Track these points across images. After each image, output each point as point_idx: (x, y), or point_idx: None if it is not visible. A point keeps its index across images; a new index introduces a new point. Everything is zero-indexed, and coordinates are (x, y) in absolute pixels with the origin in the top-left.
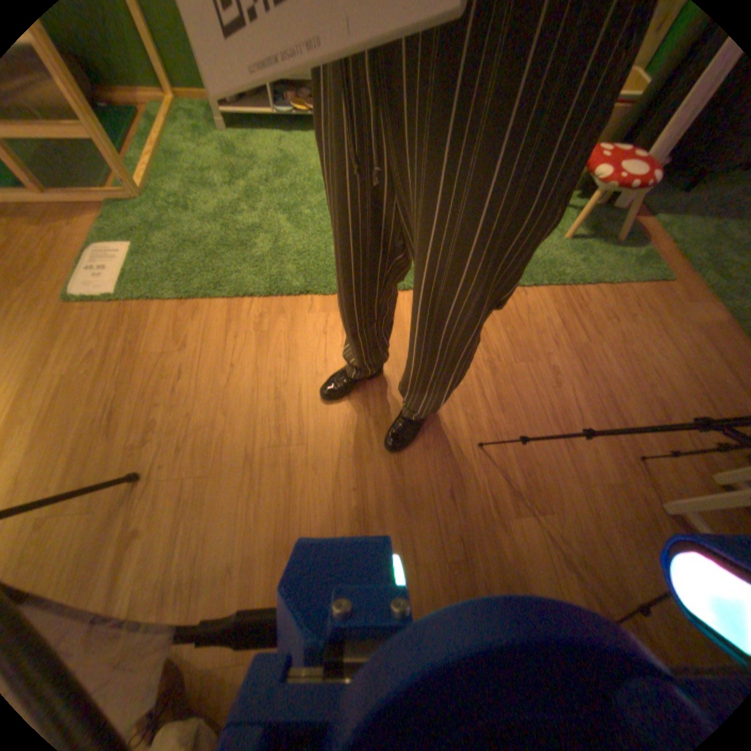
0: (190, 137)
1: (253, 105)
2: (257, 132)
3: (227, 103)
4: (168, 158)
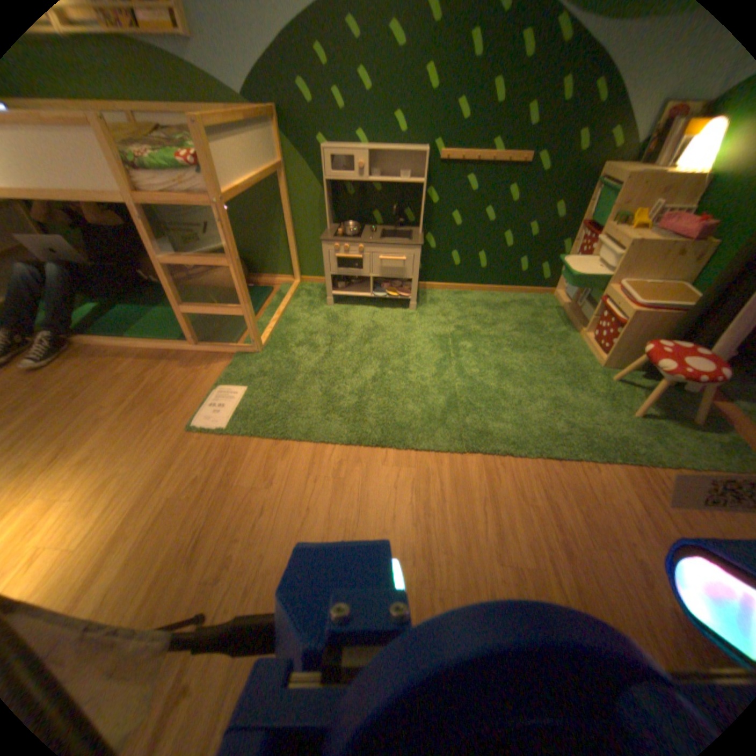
0: (306, 309)
1: (357, 291)
2: (356, 308)
3: (338, 289)
4: (288, 324)
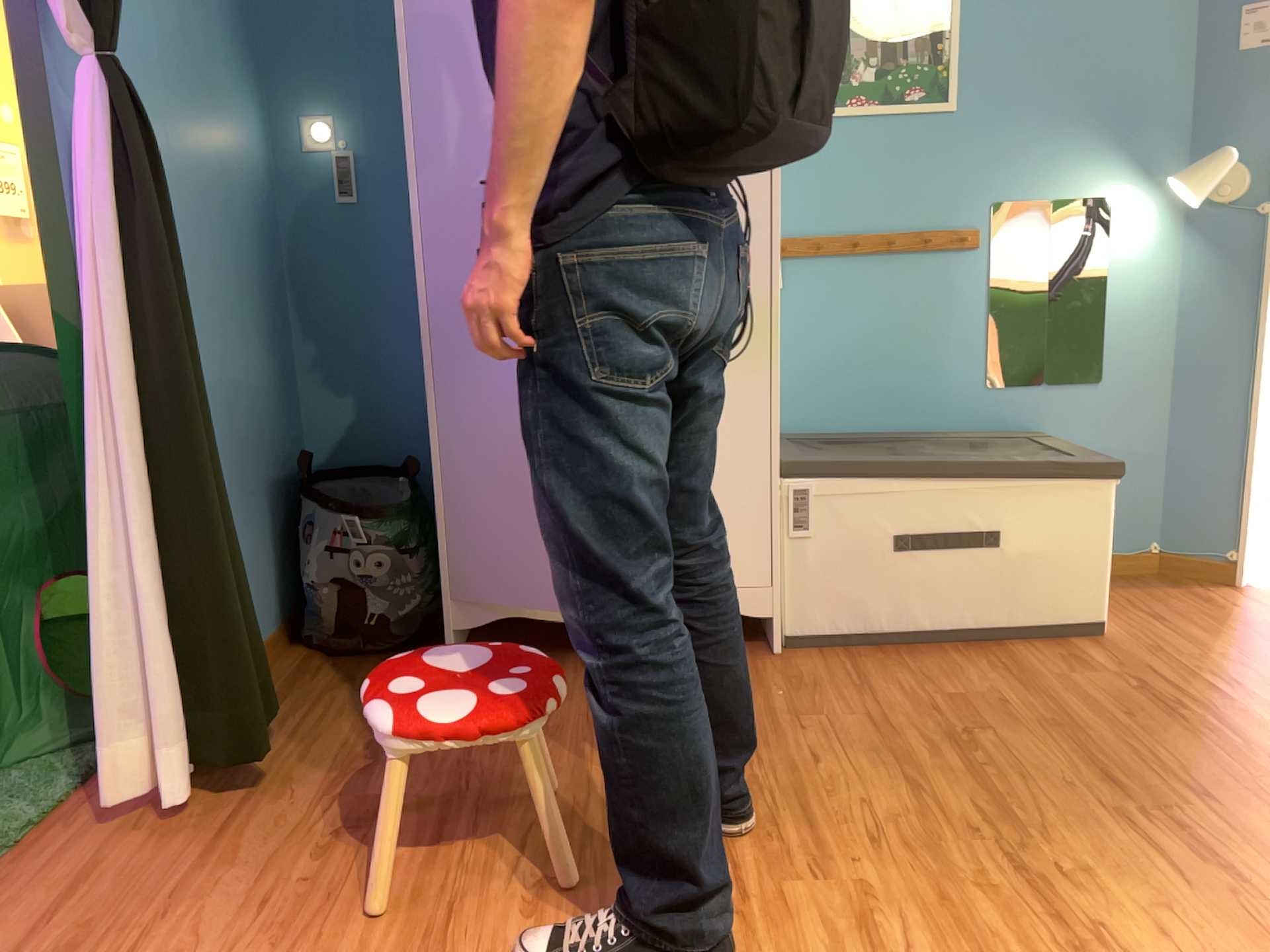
0: None
1: None
2: None
3: None
4: None
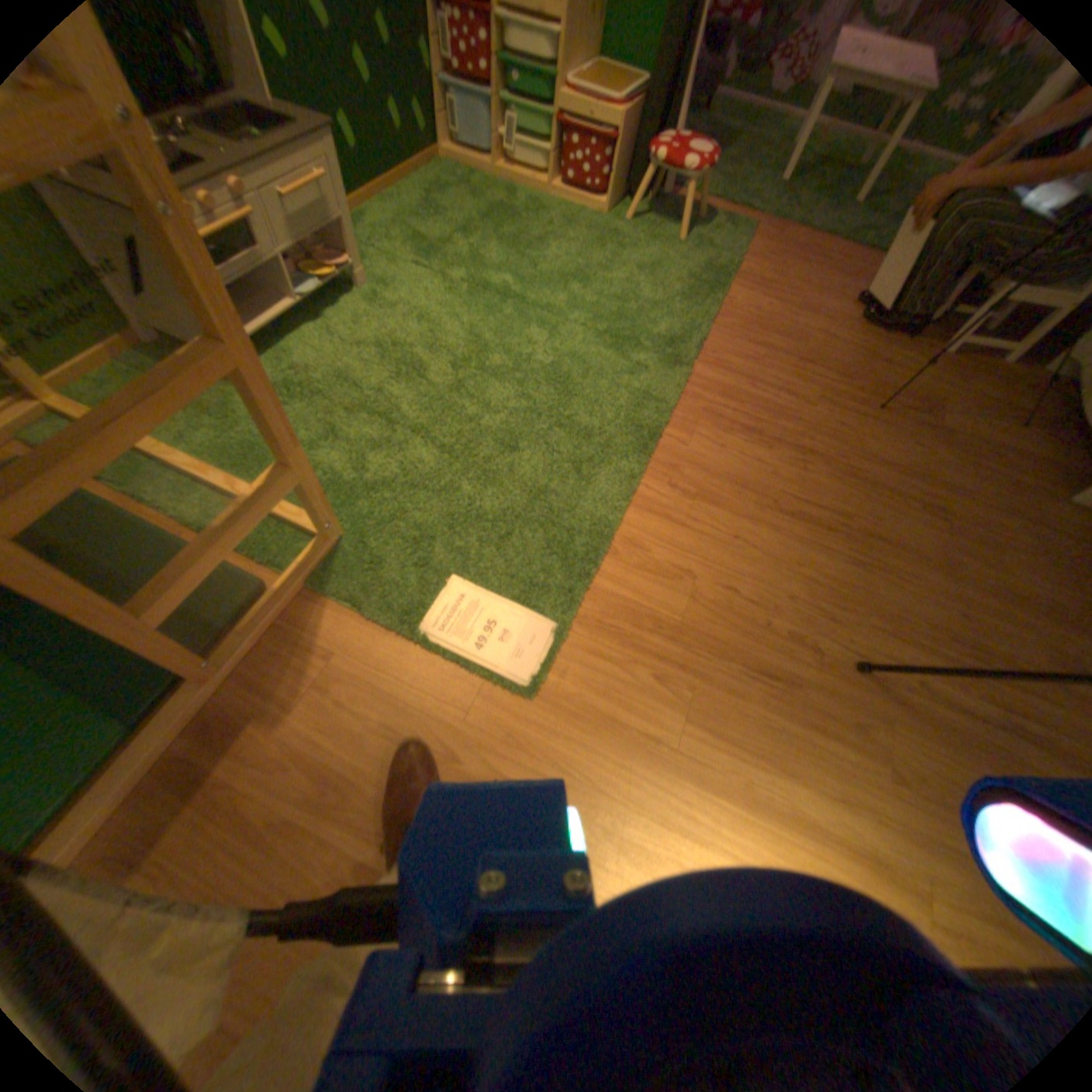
0: (214, 416)
1: (255, 307)
2: (284, 344)
3: None
4: (254, 462)
